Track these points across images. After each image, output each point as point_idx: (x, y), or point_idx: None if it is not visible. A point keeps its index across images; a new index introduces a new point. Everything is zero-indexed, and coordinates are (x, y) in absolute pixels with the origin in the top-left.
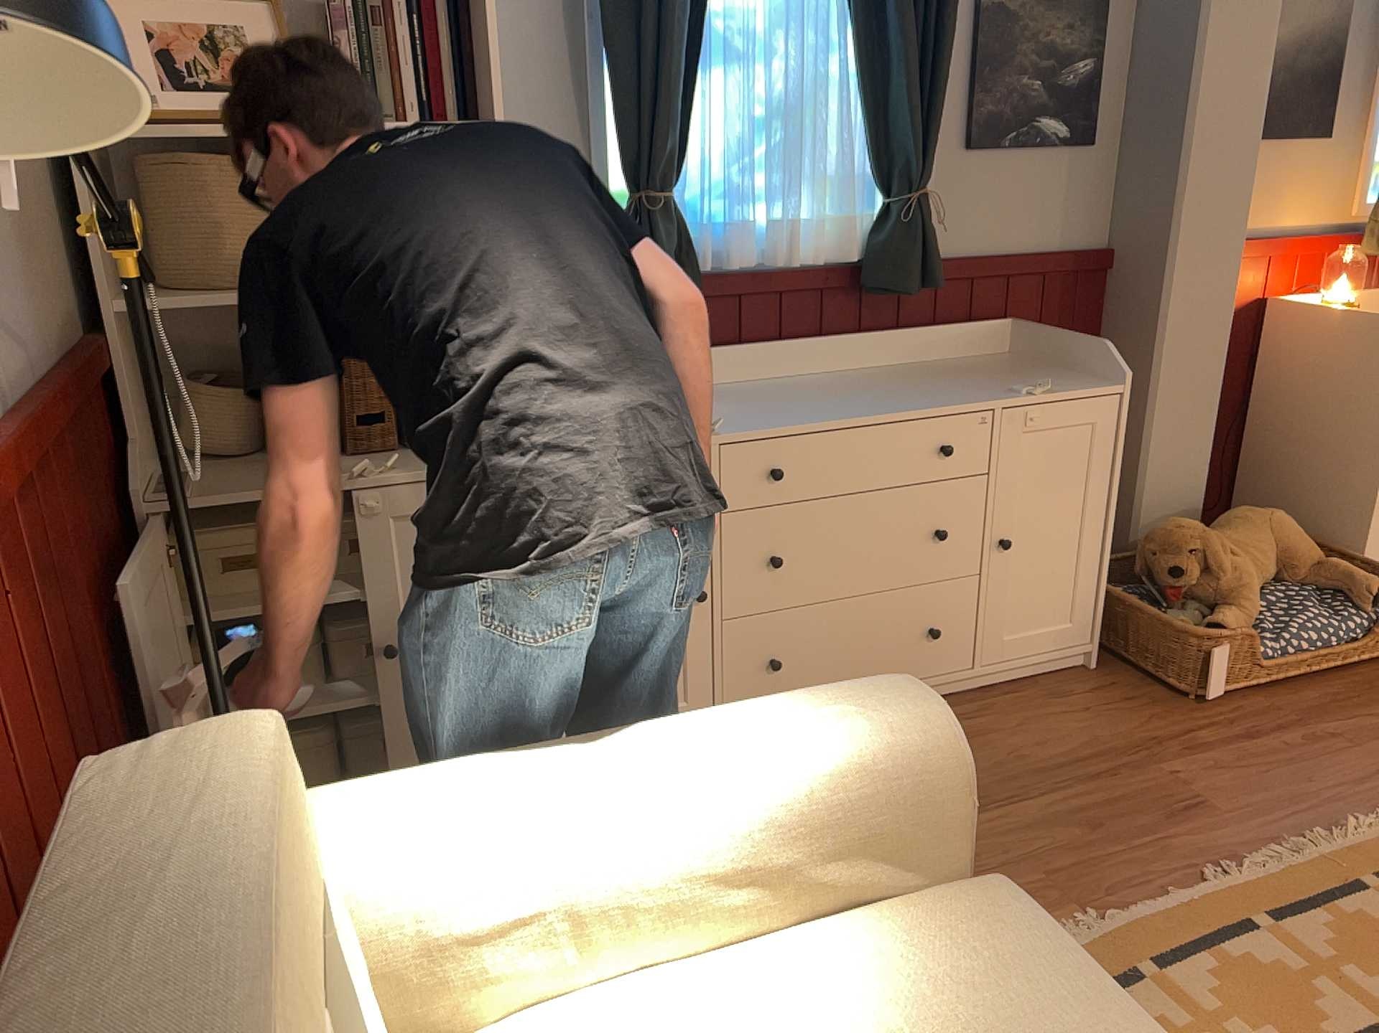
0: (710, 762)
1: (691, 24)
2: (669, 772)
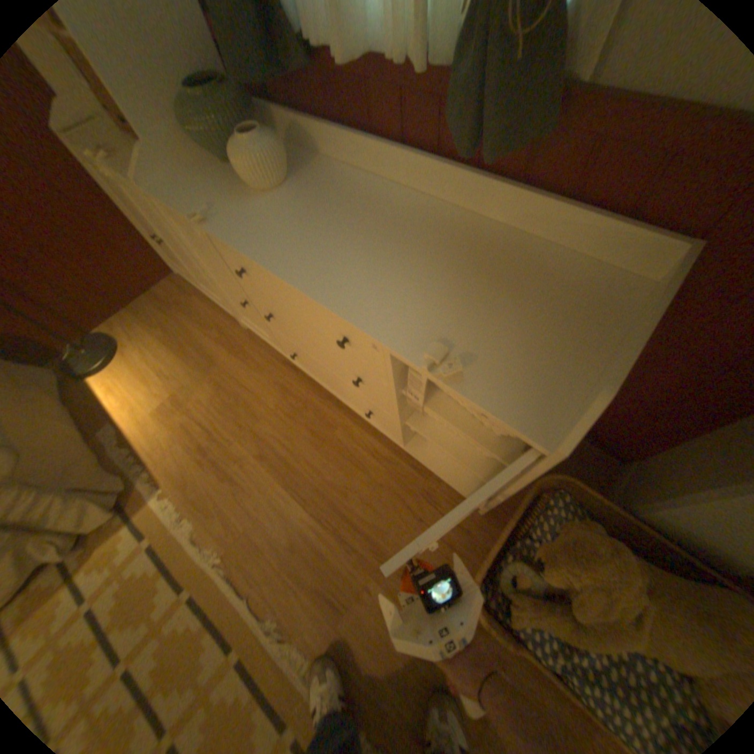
0: None
1: None
2: None
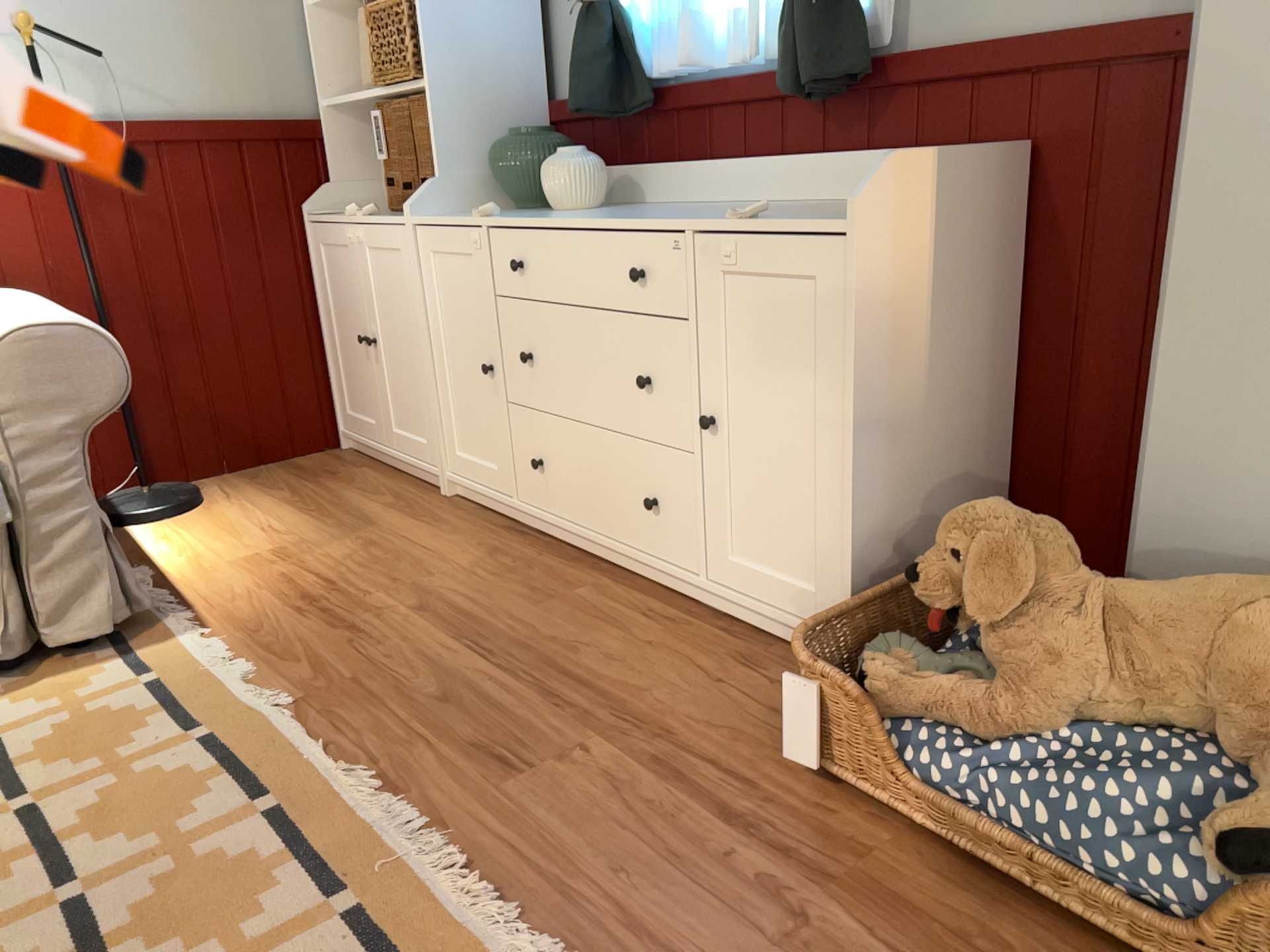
0: None
1: None
2: None
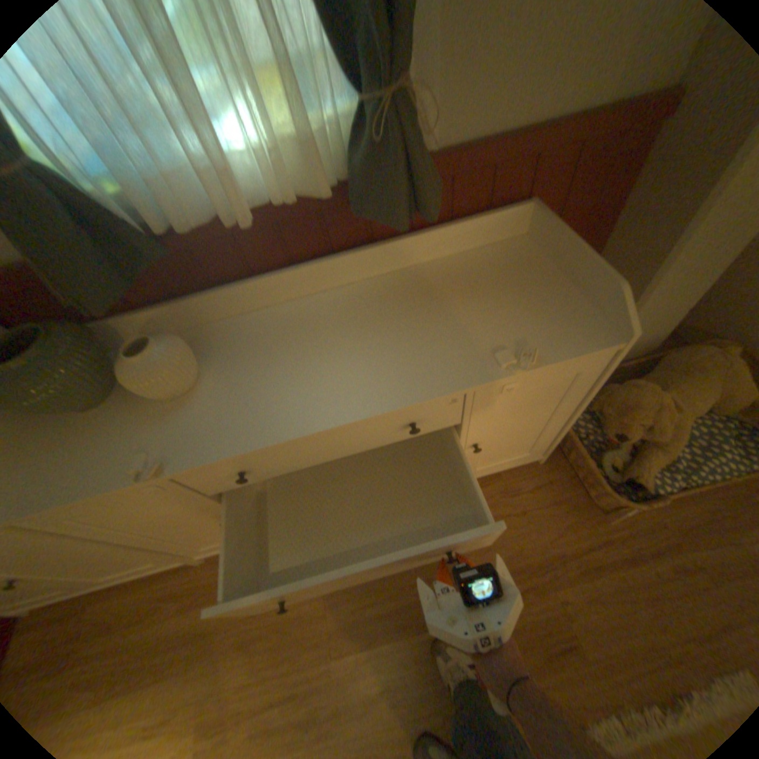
0: None
1: None
2: None
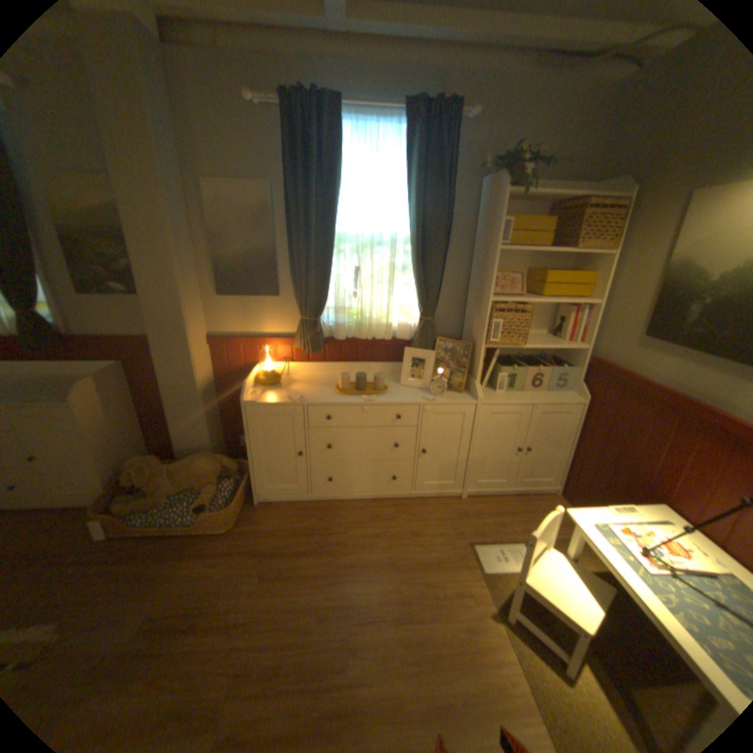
0: None
1: None
2: None
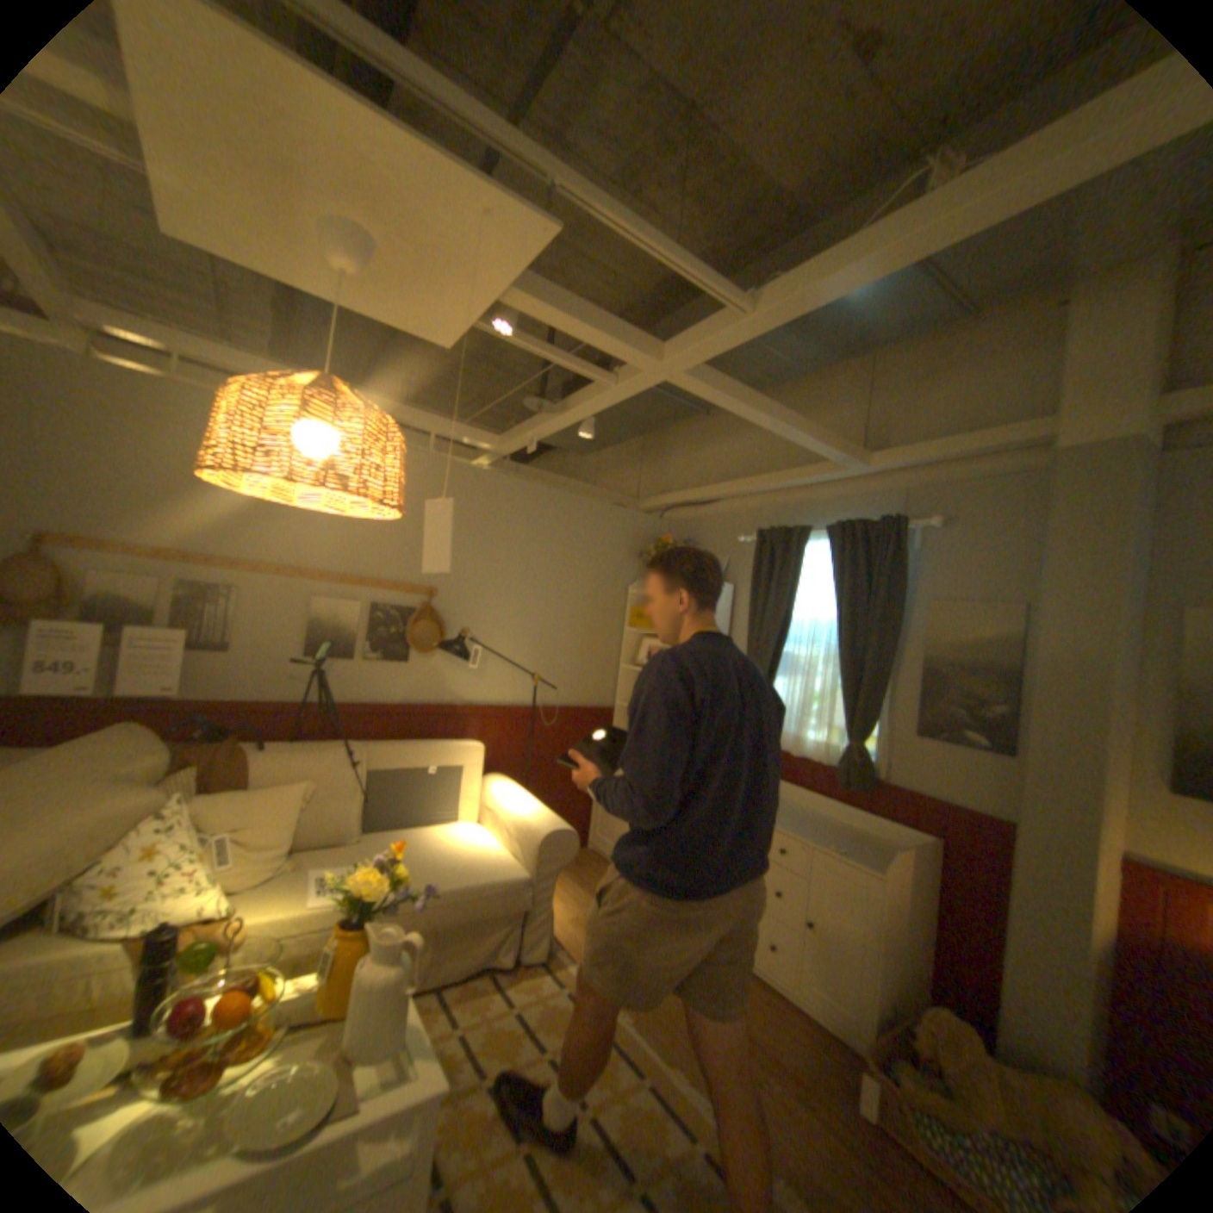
0: (524, 808)
1: (771, 659)
2: (520, 805)
